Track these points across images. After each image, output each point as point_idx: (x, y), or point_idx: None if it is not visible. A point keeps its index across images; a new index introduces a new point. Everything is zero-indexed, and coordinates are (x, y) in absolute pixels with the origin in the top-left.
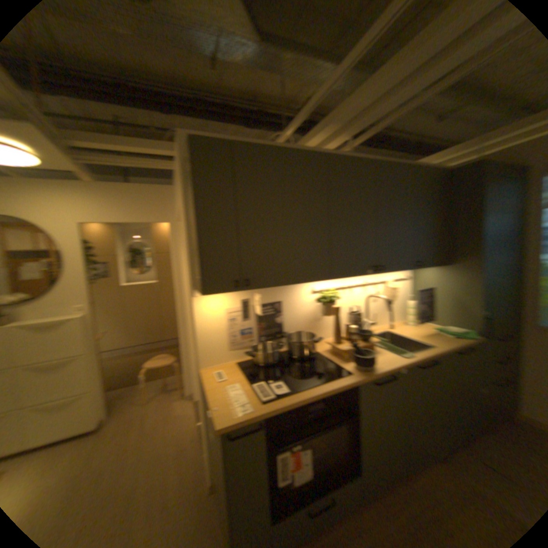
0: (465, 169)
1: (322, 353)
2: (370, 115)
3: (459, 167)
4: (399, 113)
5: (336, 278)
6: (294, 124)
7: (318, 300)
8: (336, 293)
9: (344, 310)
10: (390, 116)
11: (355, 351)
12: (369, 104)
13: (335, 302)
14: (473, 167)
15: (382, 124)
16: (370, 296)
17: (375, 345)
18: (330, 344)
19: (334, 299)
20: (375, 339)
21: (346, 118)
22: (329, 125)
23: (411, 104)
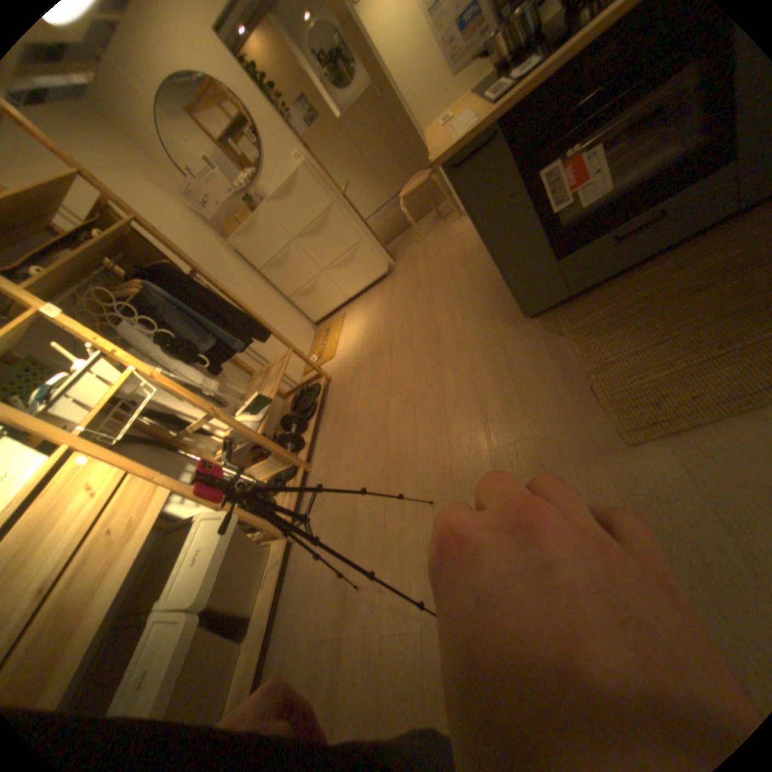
0: None
1: None
2: None
3: None
4: None
5: None
6: None
7: None
8: None
9: None
10: None
11: None
12: None
13: None
14: None
15: None
16: None
17: None
18: None
19: None
20: None
21: None
22: None
23: None
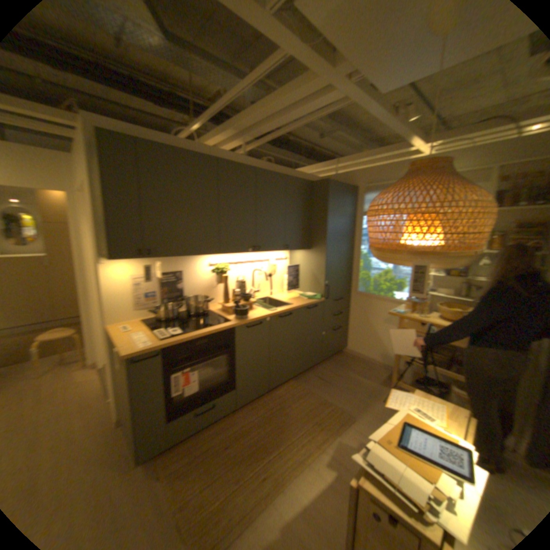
0: (318, 183)
1: (212, 312)
2: (253, 133)
3: (315, 181)
4: (274, 135)
5: (222, 254)
6: (193, 125)
7: (211, 271)
8: (226, 266)
9: (233, 280)
10: (269, 135)
11: (234, 307)
12: (250, 126)
13: (225, 273)
14: (322, 183)
15: (264, 139)
16: (254, 270)
17: (253, 305)
18: (219, 304)
19: (224, 271)
20: (255, 302)
21: (235, 130)
22: (223, 132)
23: (281, 132)
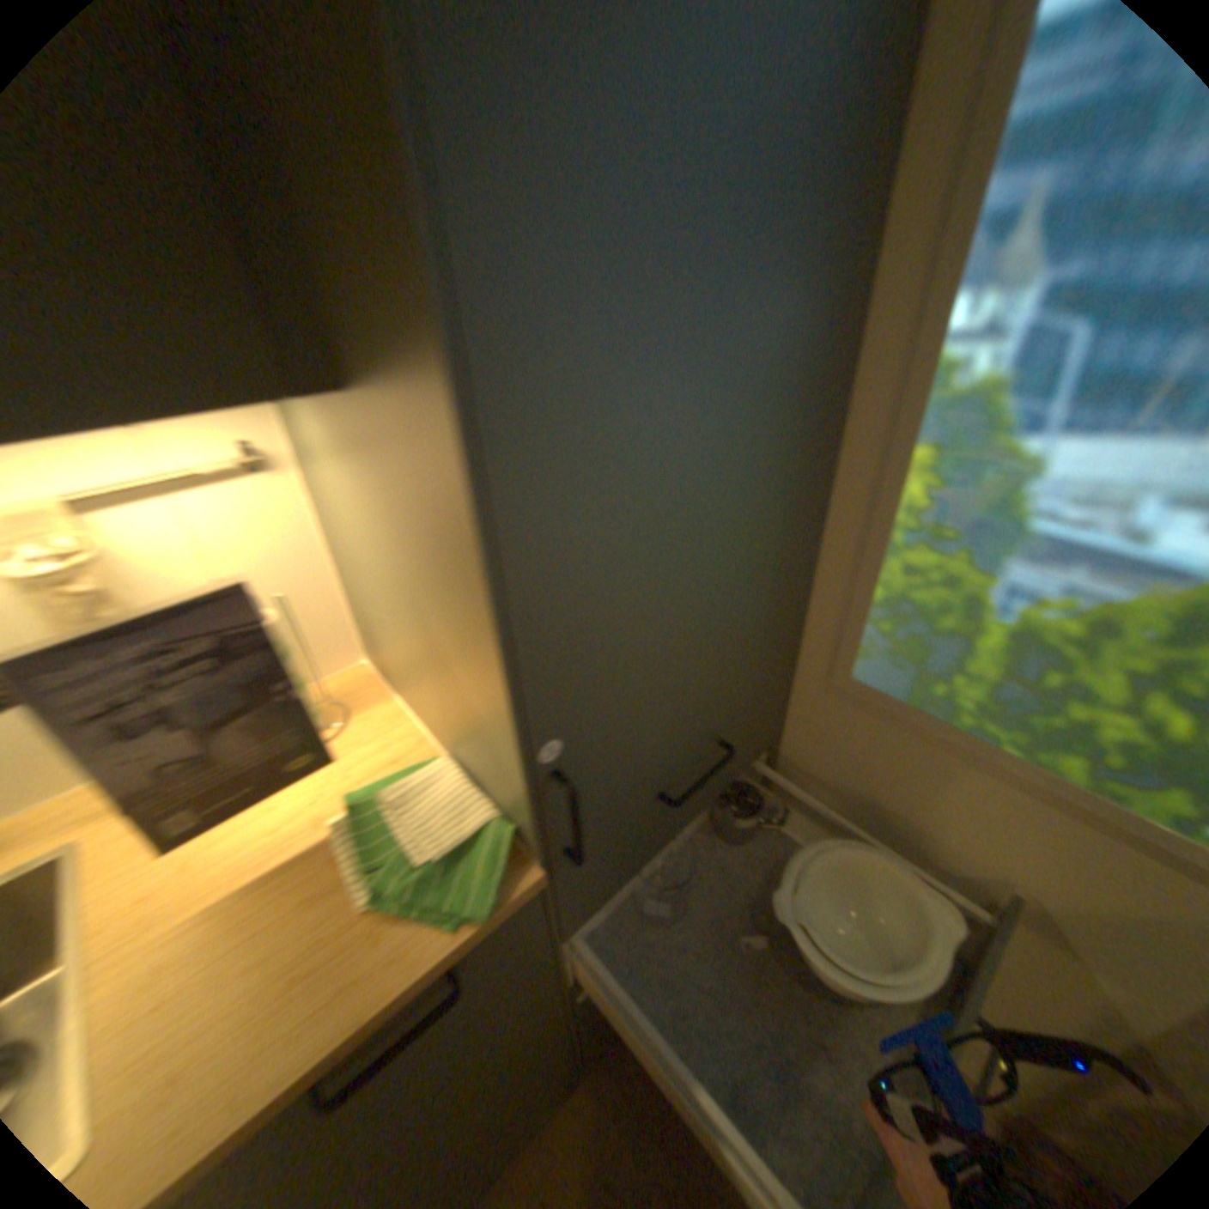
0: None
1: None
2: None
3: None
4: None
5: None
6: None
7: None
8: None
9: None
10: None
11: None
12: None
13: None
14: None
15: None
16: None
17: None
18: None
19: None
20: None
21: None
22: None
23: None
